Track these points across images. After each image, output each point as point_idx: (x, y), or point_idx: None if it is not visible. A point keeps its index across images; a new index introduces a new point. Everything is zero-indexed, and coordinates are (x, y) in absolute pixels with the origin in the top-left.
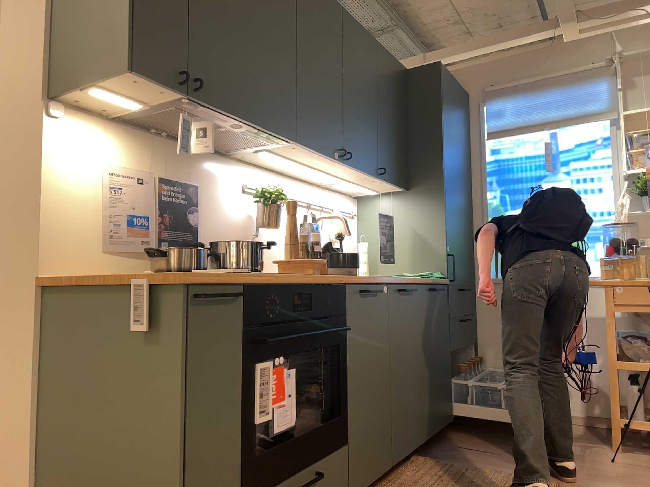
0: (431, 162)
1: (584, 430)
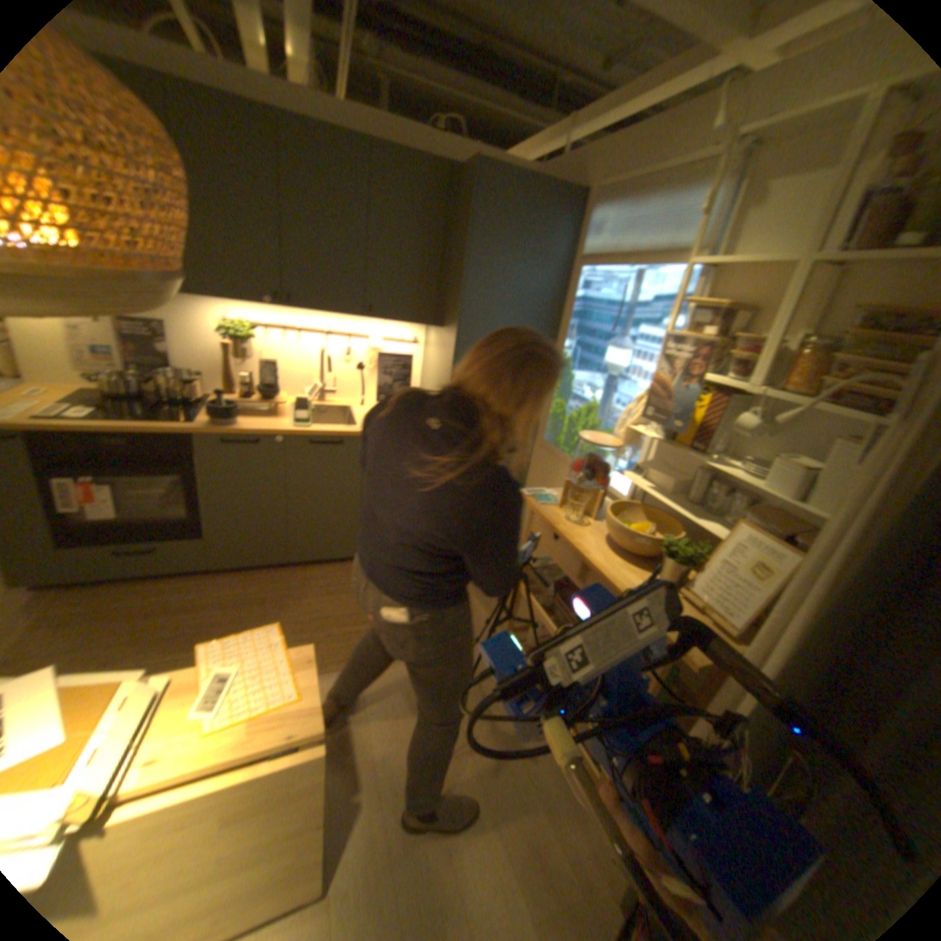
0: (452, 301)
1: None
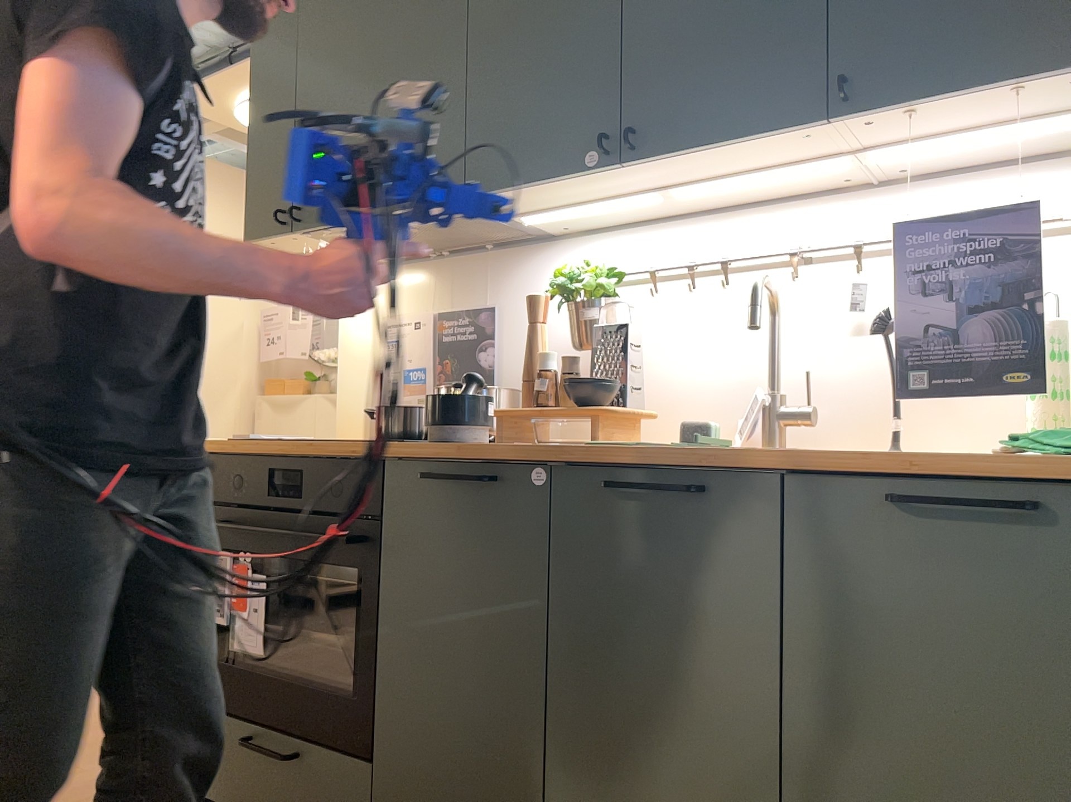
0: None
1: None
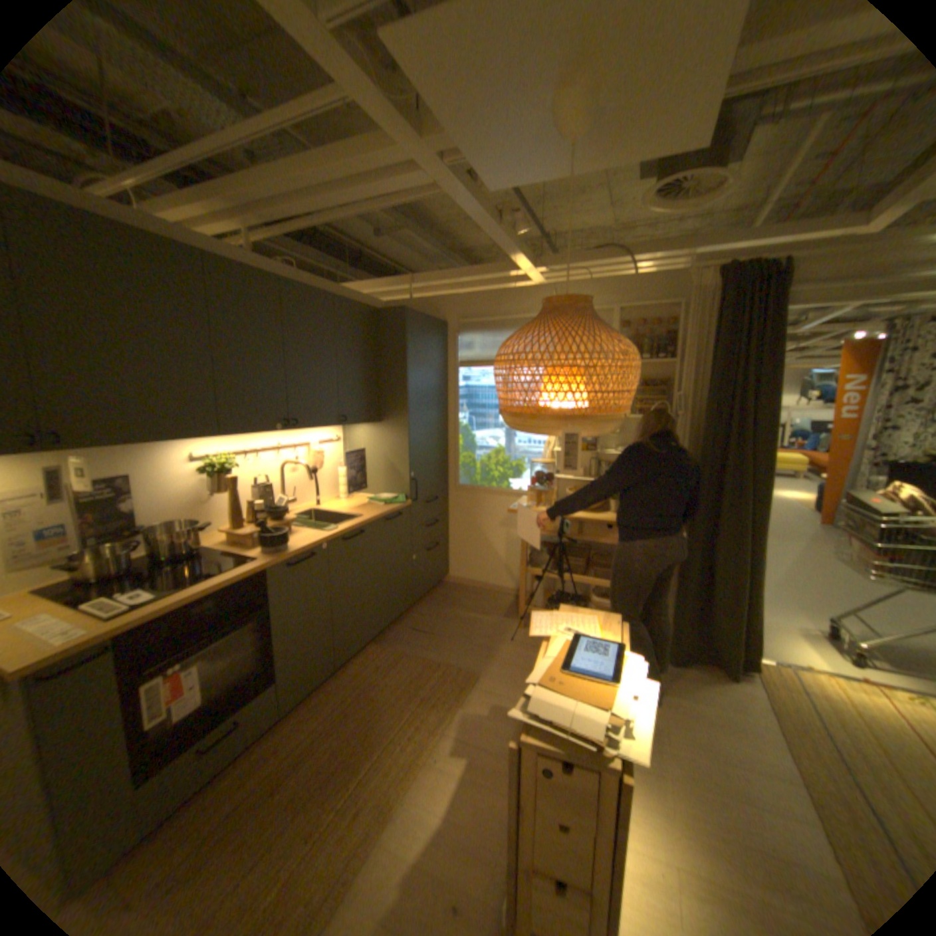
0: (397, 401)
1: (511, 603)
